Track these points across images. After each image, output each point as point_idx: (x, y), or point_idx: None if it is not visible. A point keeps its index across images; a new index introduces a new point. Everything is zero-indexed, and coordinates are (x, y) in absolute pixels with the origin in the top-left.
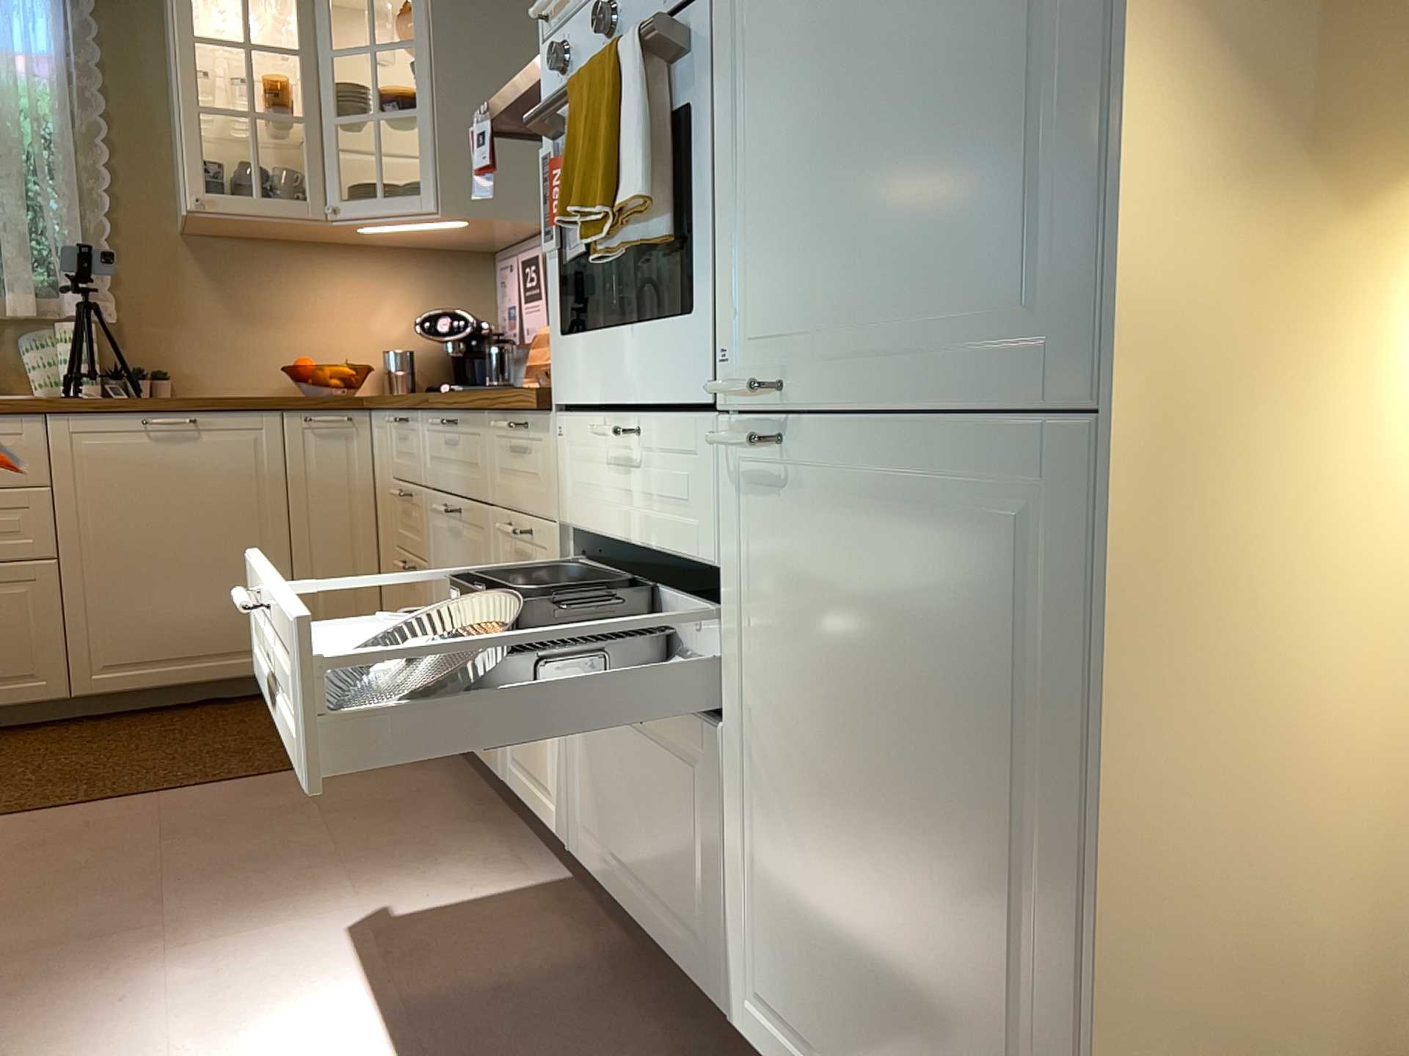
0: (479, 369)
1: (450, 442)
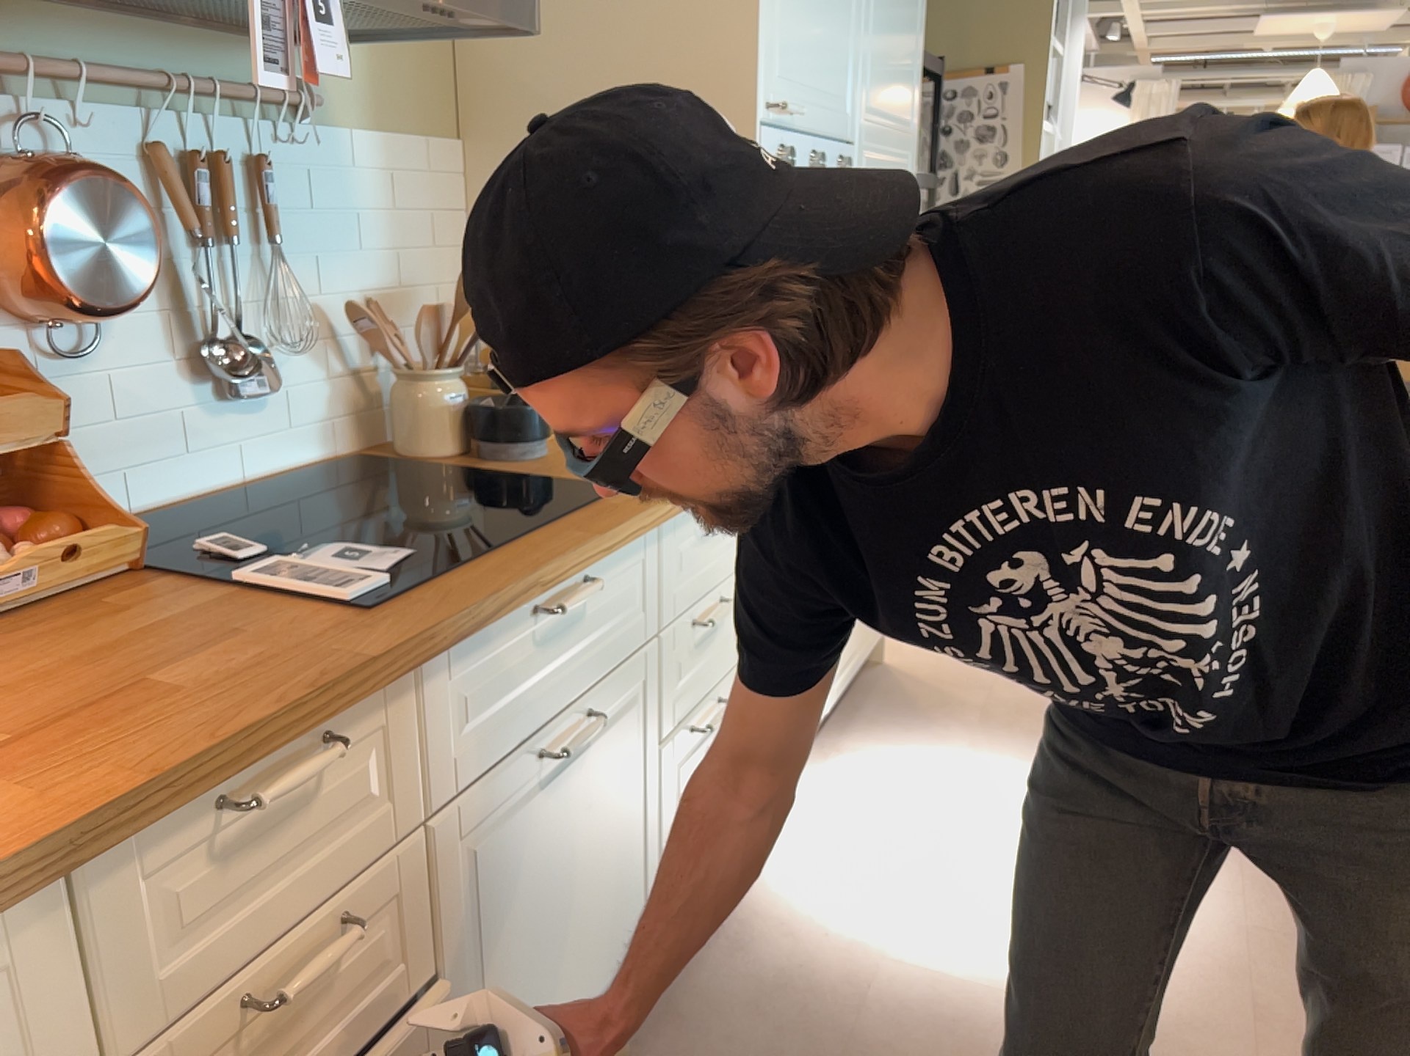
0: None
1: (555, 630)
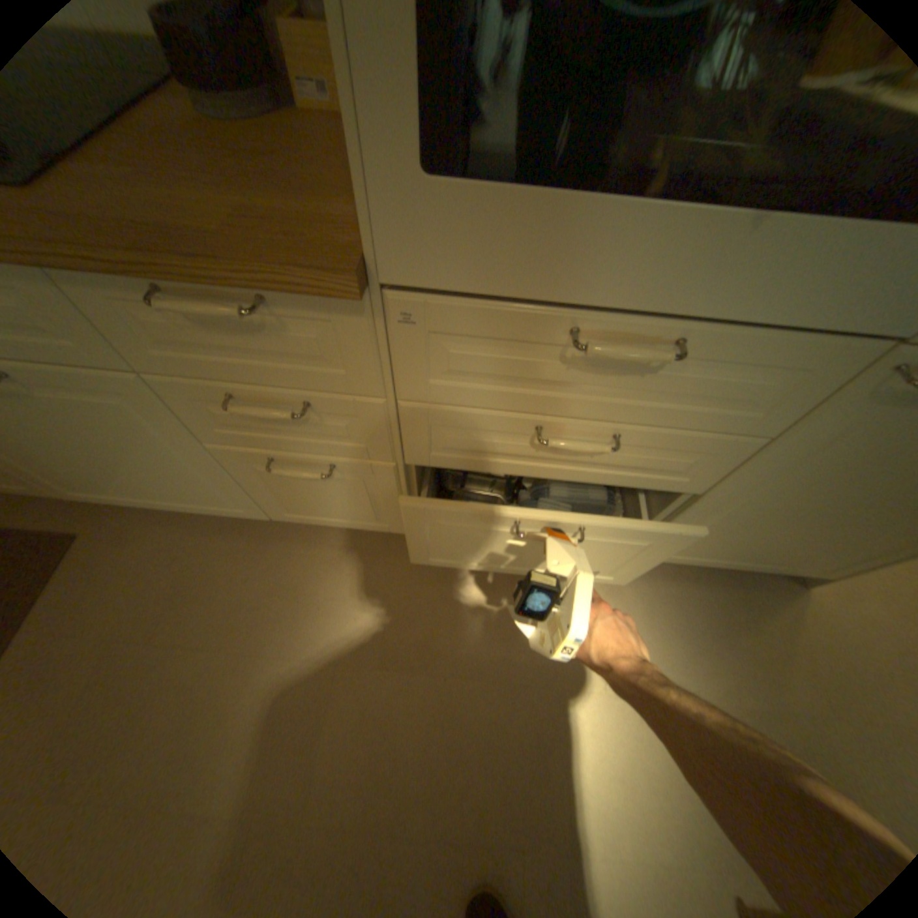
0: None
1: None
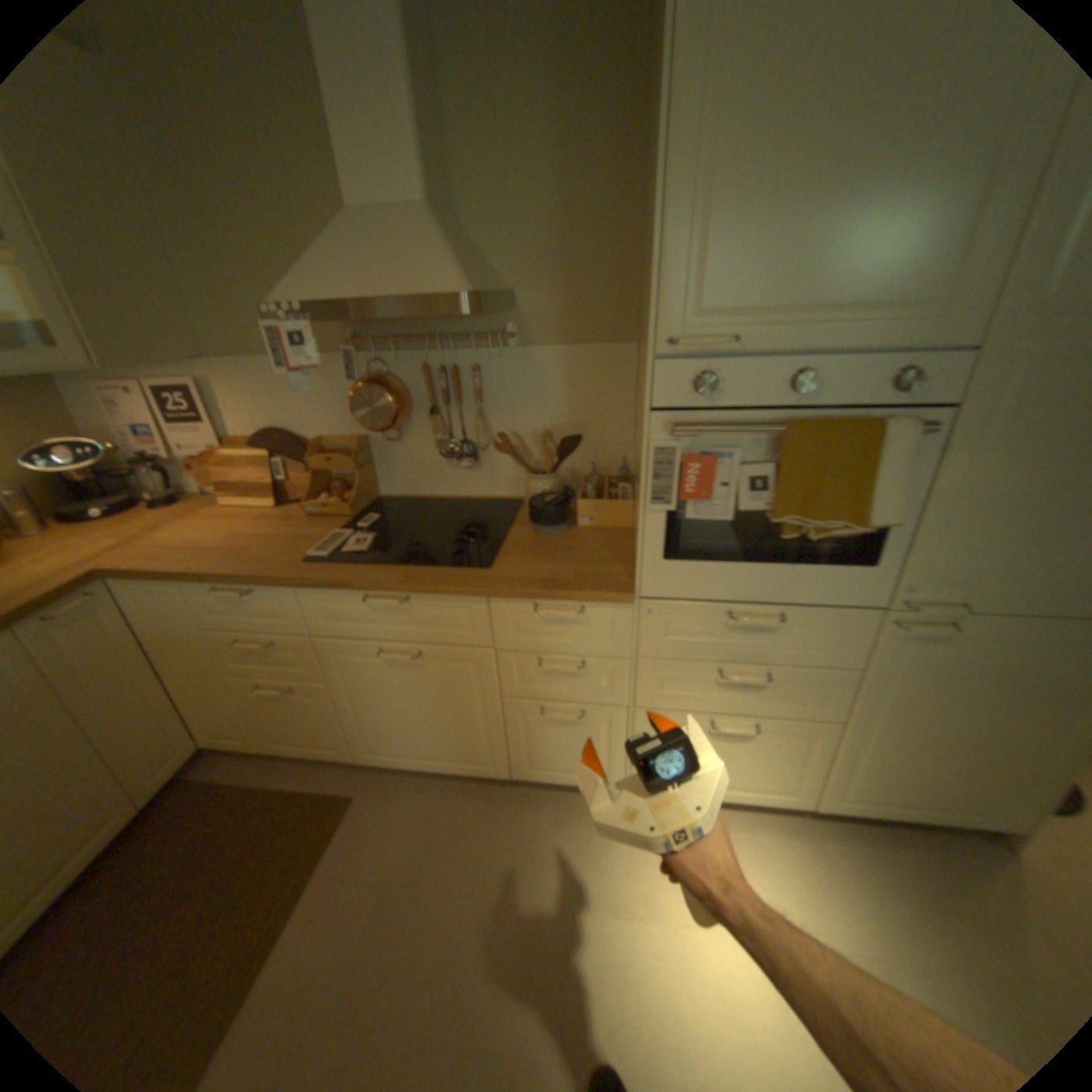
0: (105, 485)
1: (390, 610)
